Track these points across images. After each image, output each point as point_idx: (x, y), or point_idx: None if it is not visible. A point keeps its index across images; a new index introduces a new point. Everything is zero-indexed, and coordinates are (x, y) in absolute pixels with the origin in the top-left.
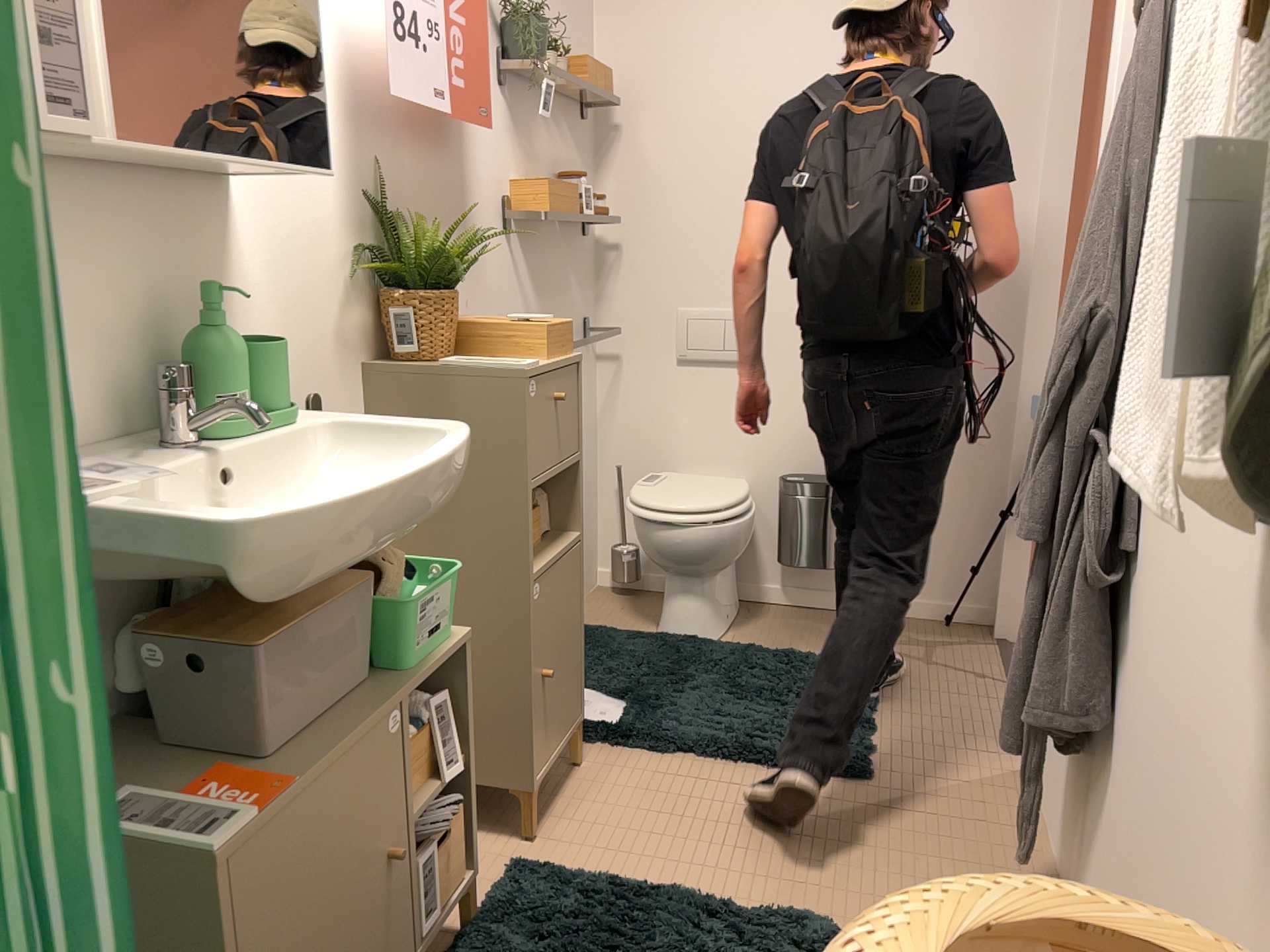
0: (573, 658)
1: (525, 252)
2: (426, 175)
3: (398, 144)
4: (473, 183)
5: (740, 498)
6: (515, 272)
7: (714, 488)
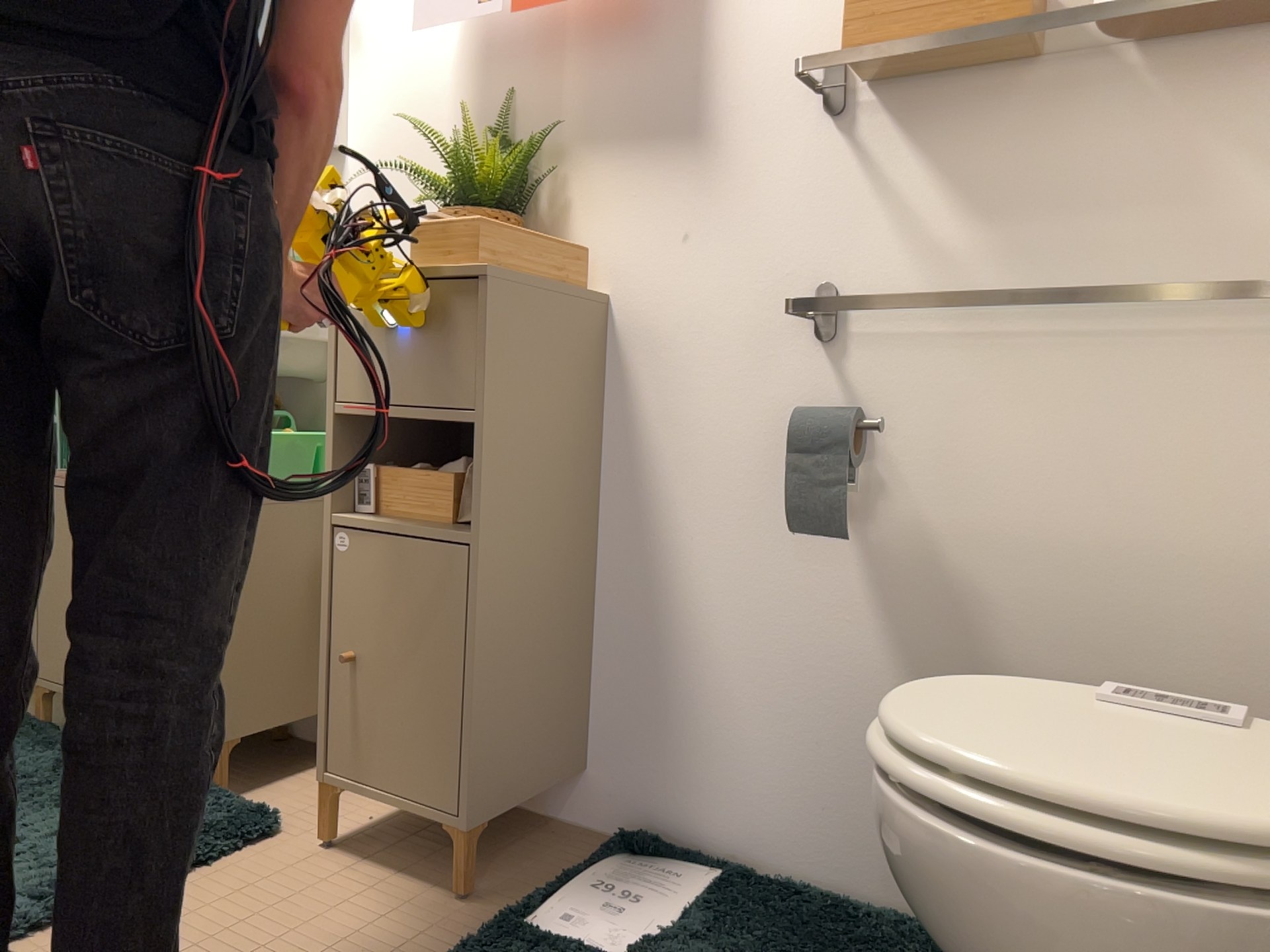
0: (434, 694)
1: (909, 140)
2: (599, 87)
3: (549, 67)
4: (718, 66)
5: (1016, 771)
6: (856, 179)
7: (1122, 751)
